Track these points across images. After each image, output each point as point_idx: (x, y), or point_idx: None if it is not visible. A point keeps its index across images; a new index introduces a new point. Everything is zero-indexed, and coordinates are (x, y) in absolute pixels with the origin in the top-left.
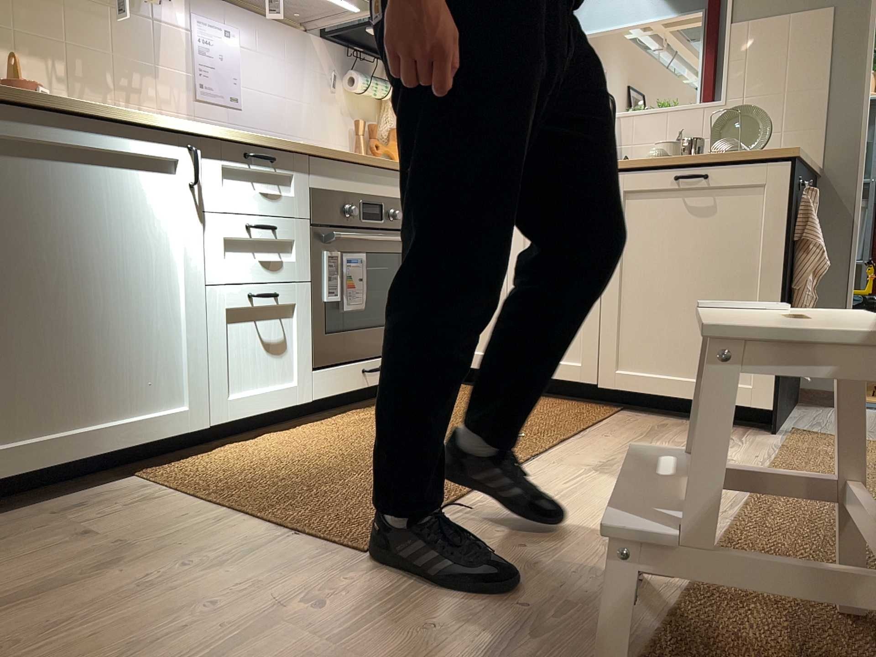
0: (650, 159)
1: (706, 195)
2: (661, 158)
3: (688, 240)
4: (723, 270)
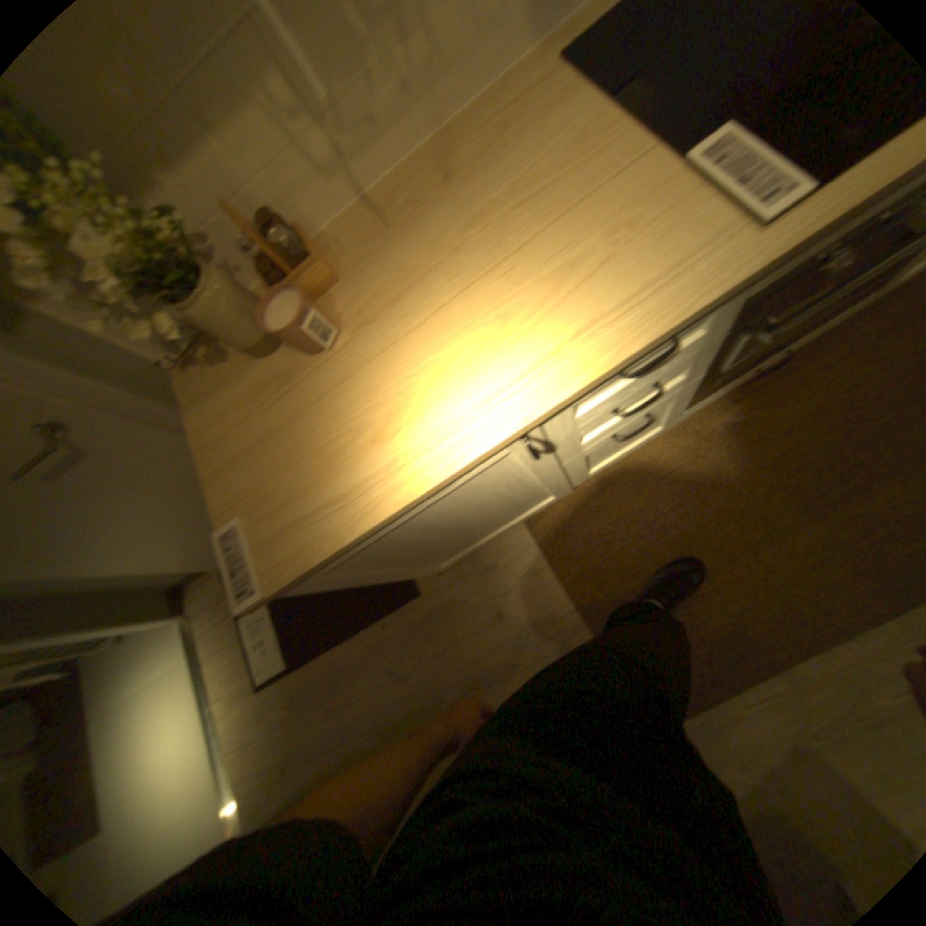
0: None
1: None
2: None
3: None
4: None
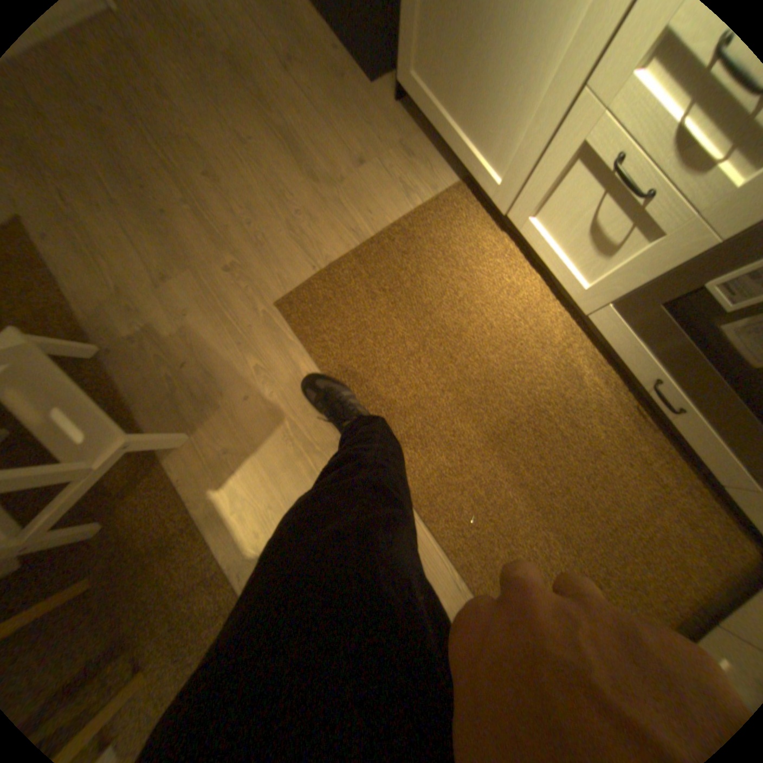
0: None
1: None
2: None
3: None
4: None
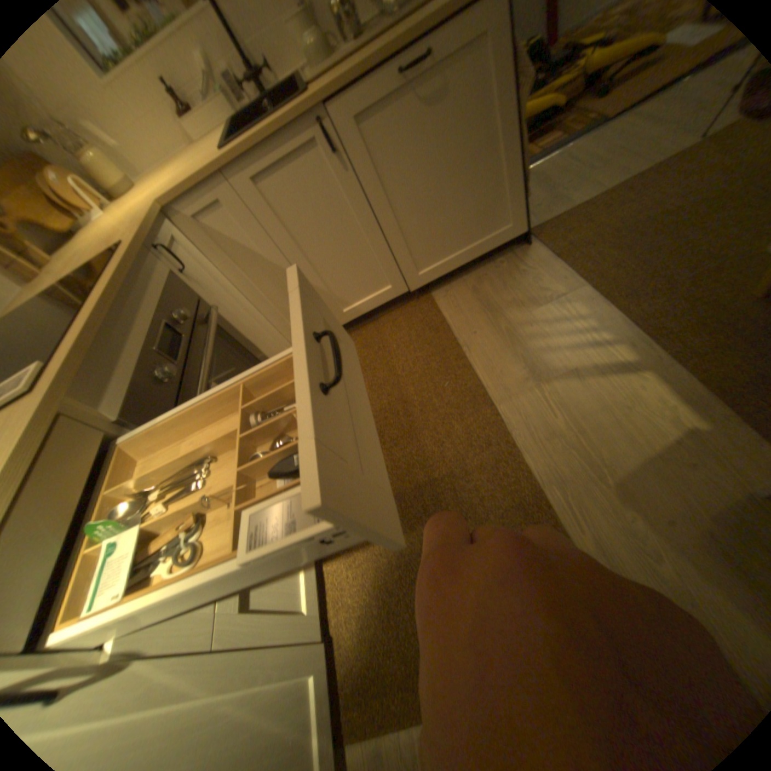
0: (359, 60)
1: (437, 77)
2: (376, 53)
3: (435, 137)
4: (472, 149)
